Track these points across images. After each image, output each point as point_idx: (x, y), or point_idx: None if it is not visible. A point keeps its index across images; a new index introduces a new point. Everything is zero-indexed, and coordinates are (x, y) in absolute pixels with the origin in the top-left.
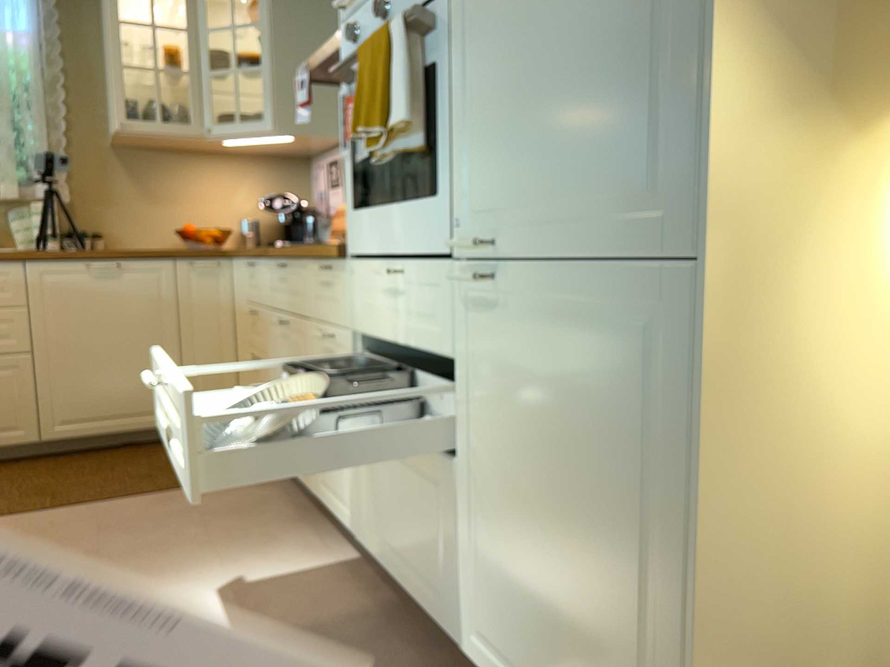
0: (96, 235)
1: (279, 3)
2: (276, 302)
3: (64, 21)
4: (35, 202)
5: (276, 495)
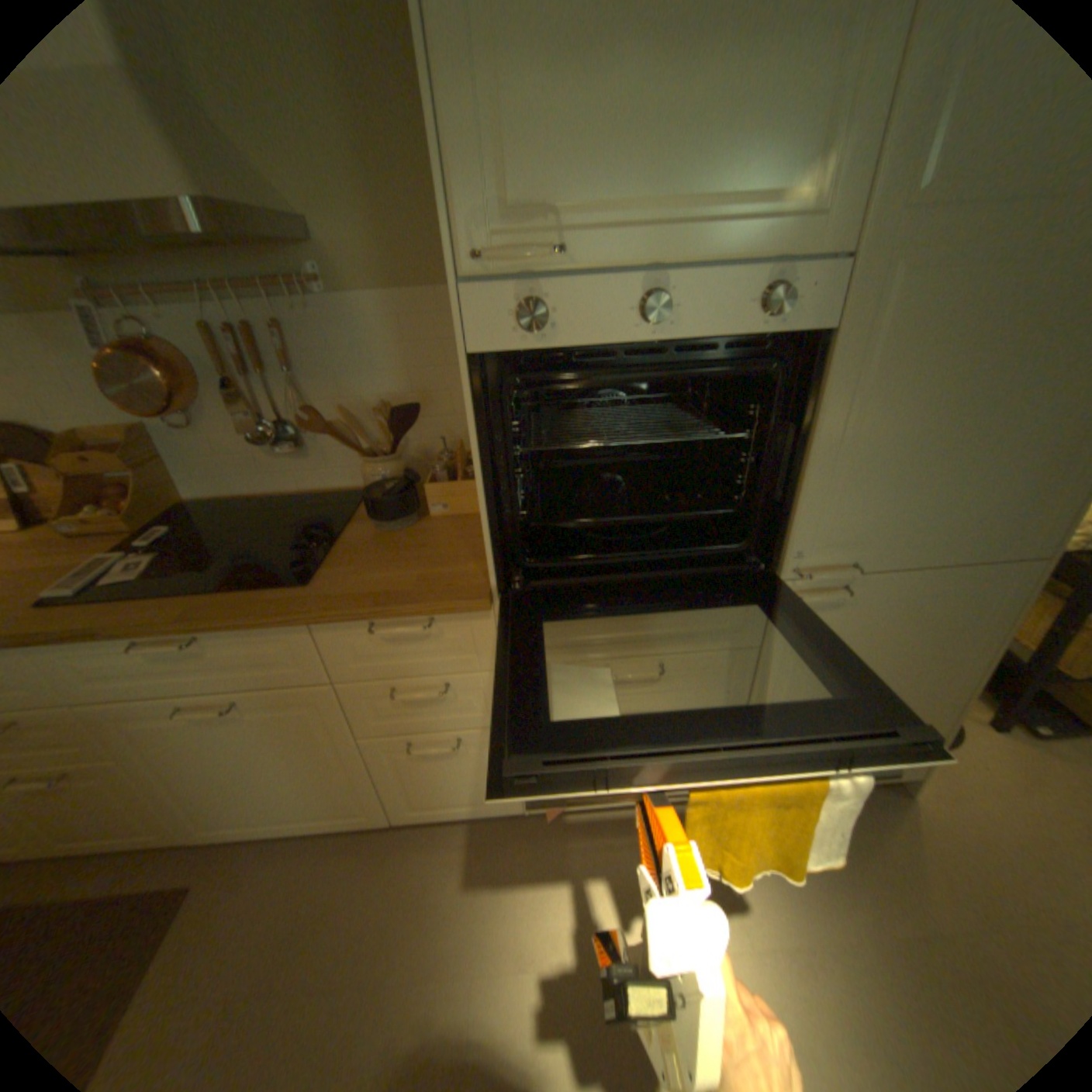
0: None
1: None
2: (147, 691)
3: None
4: None
5: (277, 872)
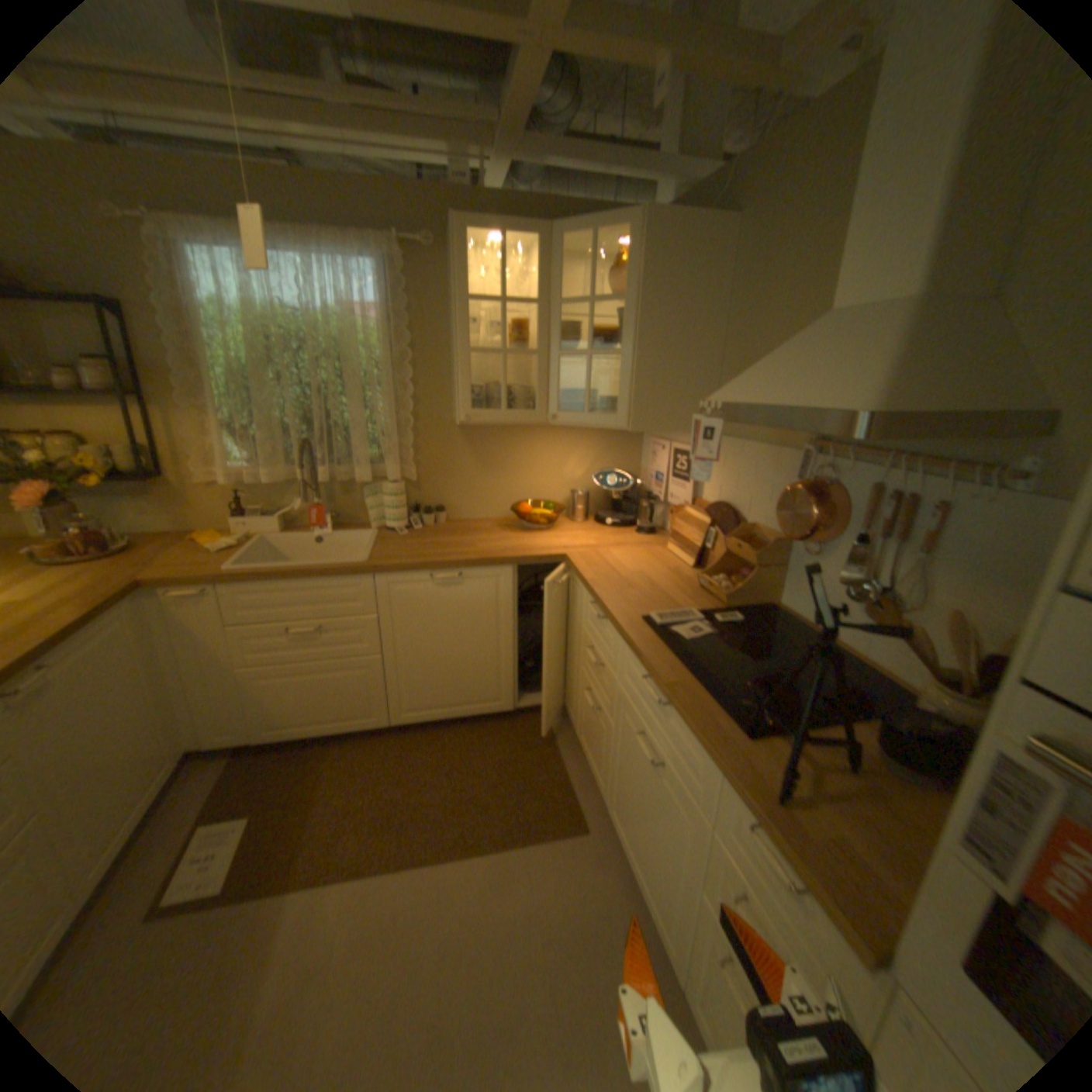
0: (440, 508)
1: (653, 272)
2: (641, 707)
3: (414, 288)
4: (388, 477)
5: (617, 895)
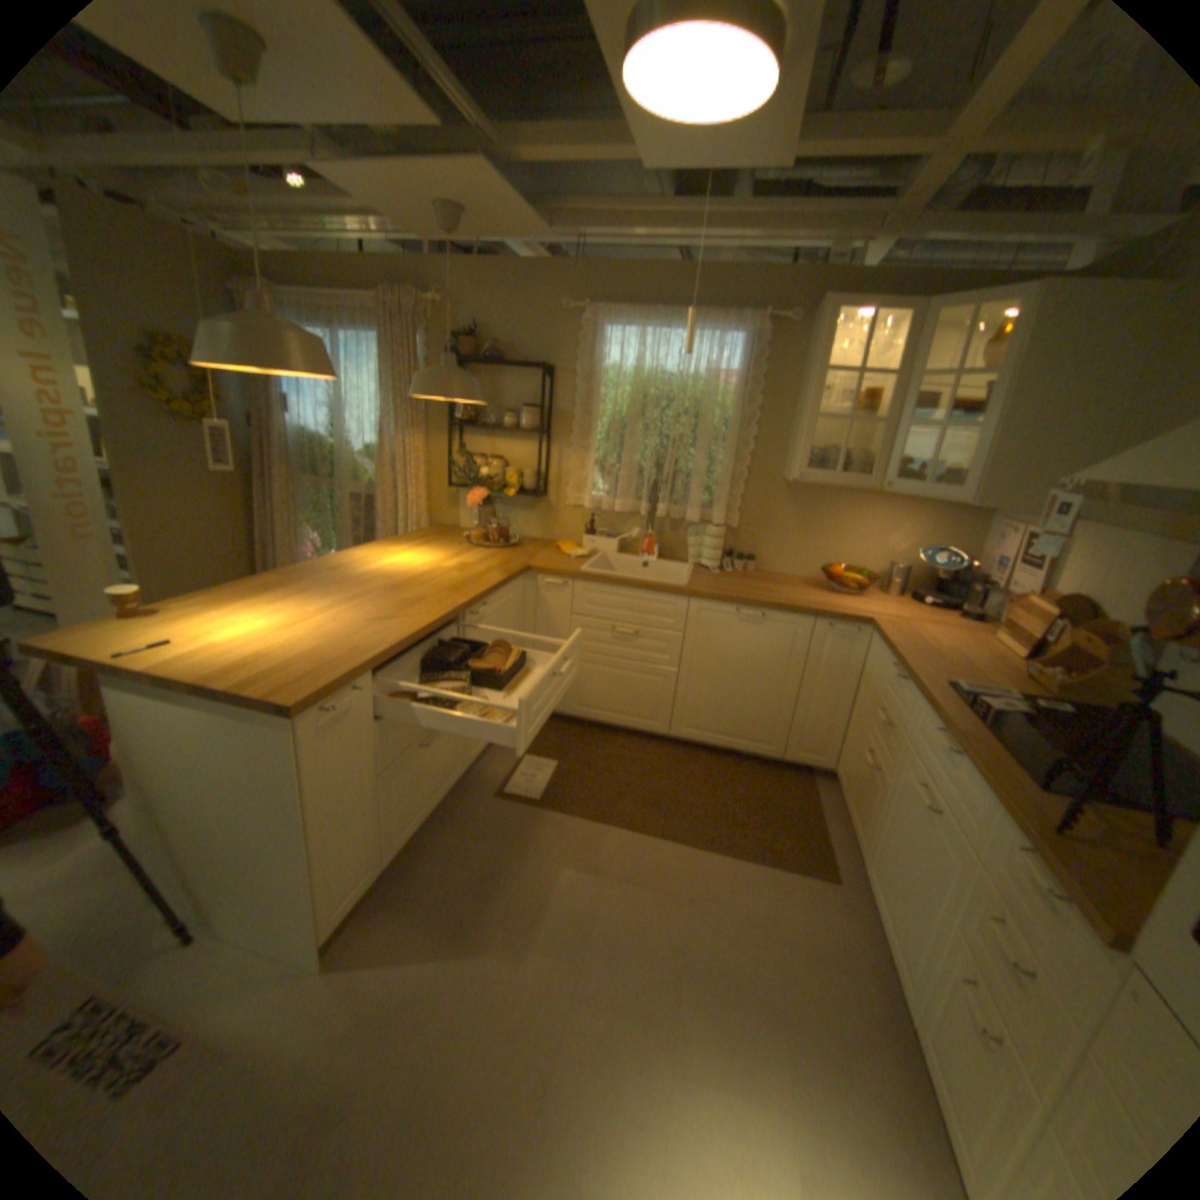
0: (751, 558)
1: (1038, 347)
2: (928, 762)
3: (774, 359)
4: (710, 522)
5: (860, 942)
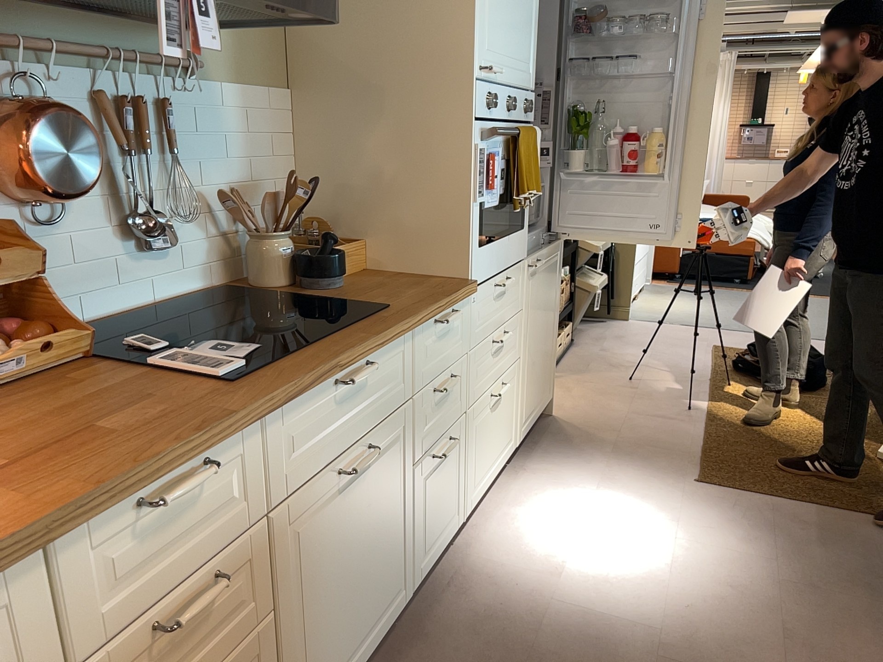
0: None
1: None
2: (323, 455)
3: None
4: None
5: None
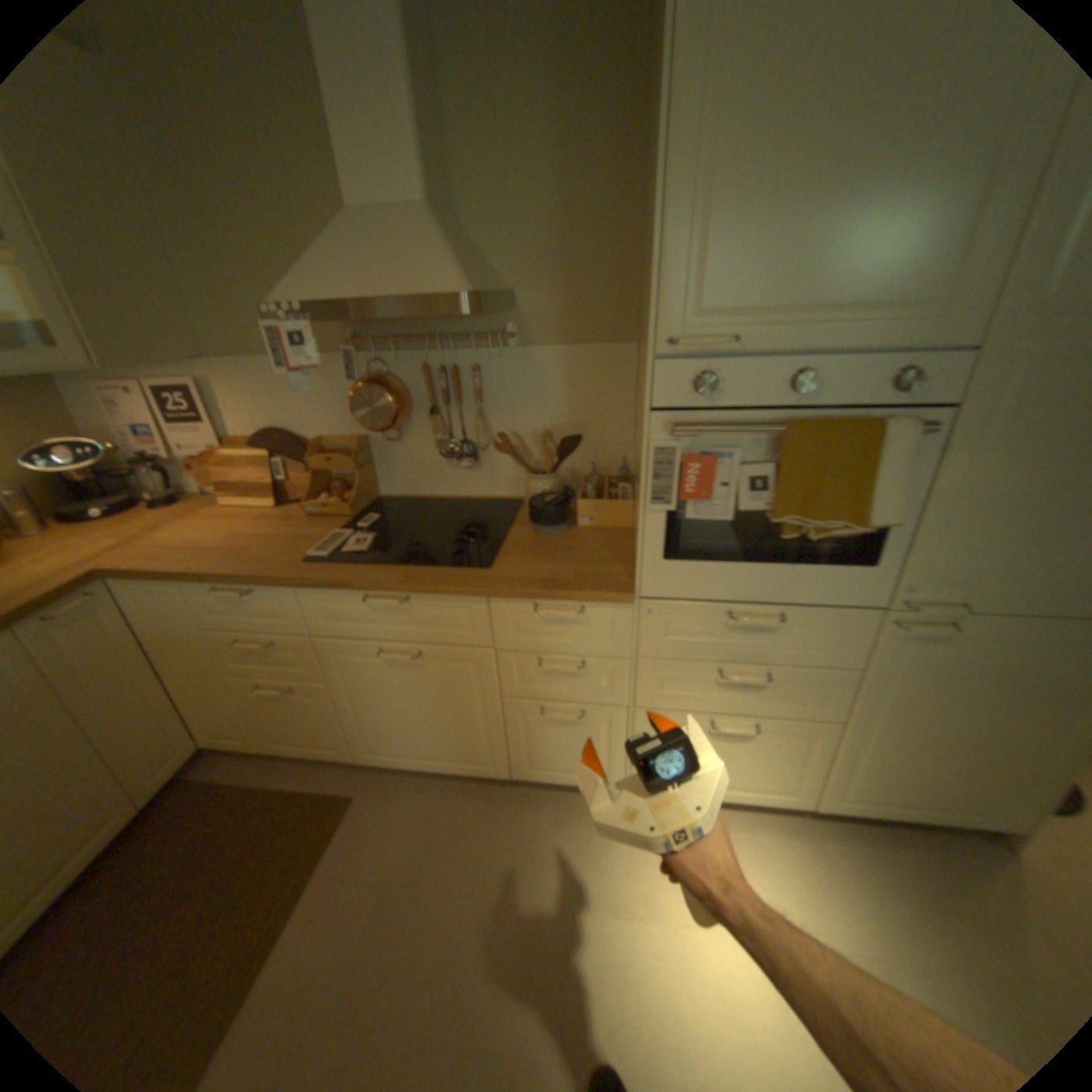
0: None
1: None
2: (365, 634)
3: None
4: None
5: (419, 801)
